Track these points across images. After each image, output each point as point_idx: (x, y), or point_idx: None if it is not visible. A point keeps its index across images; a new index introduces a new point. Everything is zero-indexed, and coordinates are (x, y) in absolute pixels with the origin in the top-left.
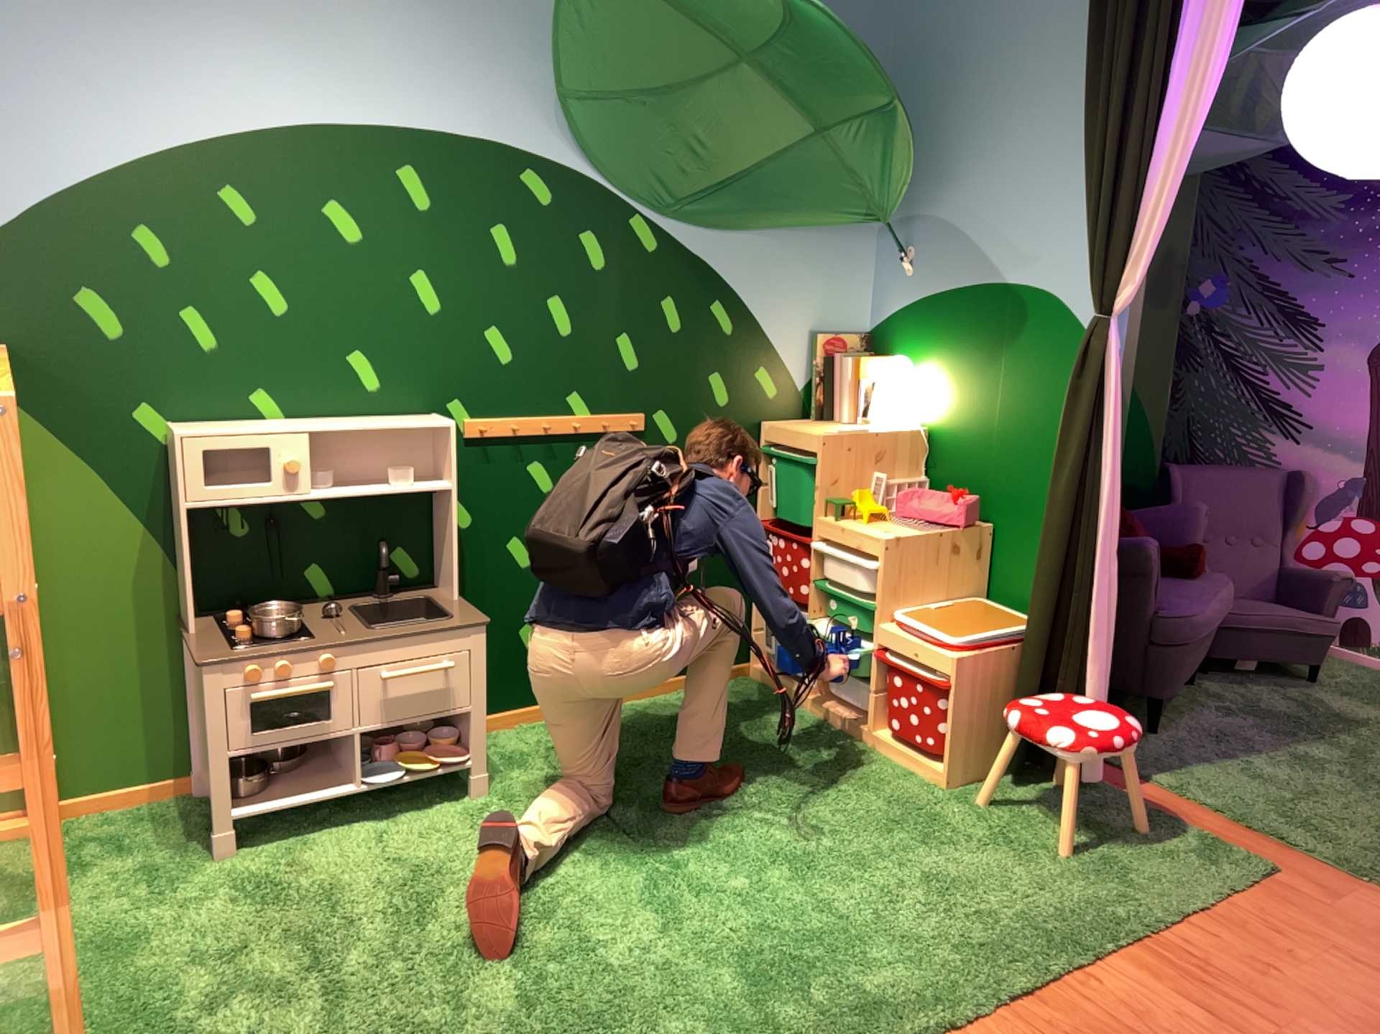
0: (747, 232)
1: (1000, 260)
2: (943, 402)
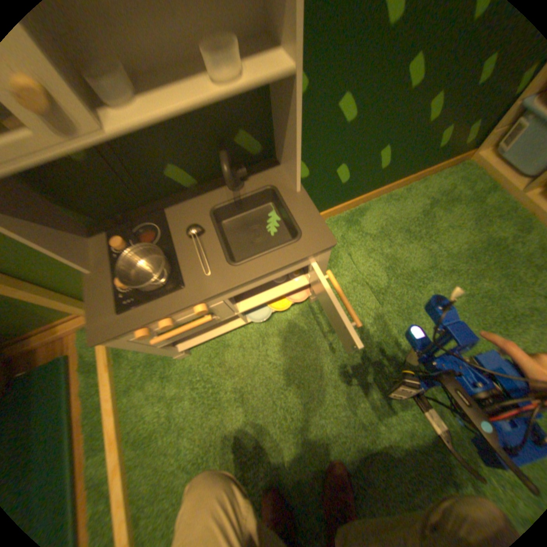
0: None
1: None
2: None
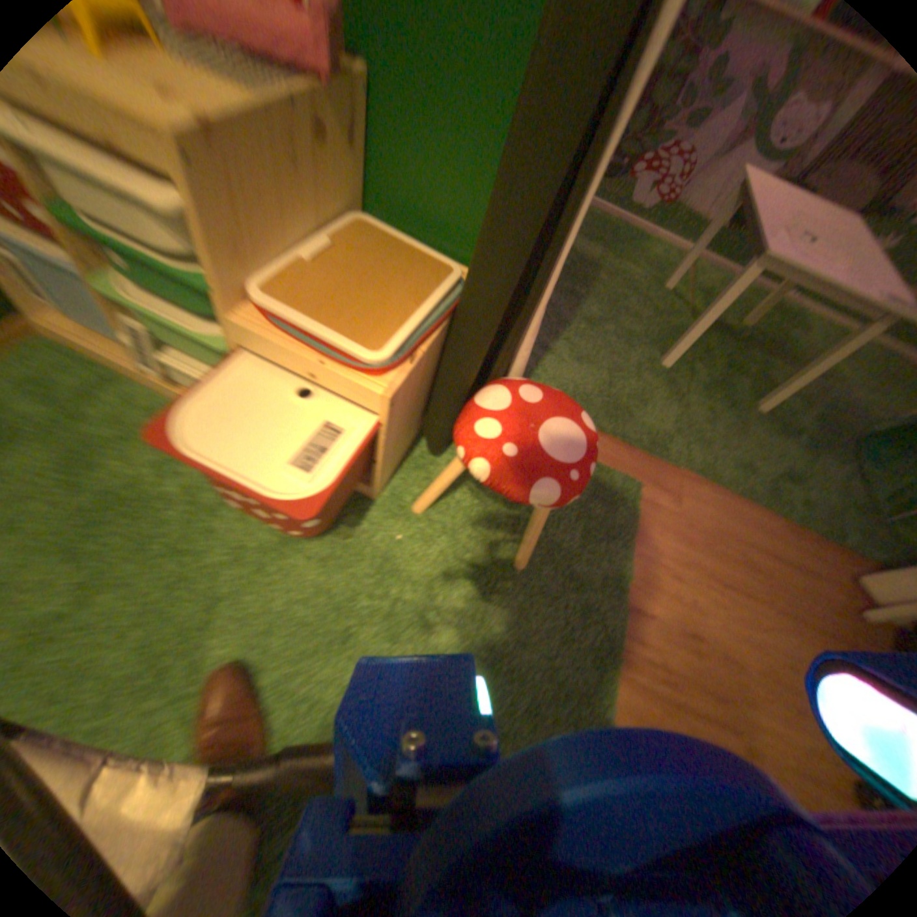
0: None
1: None
2: None
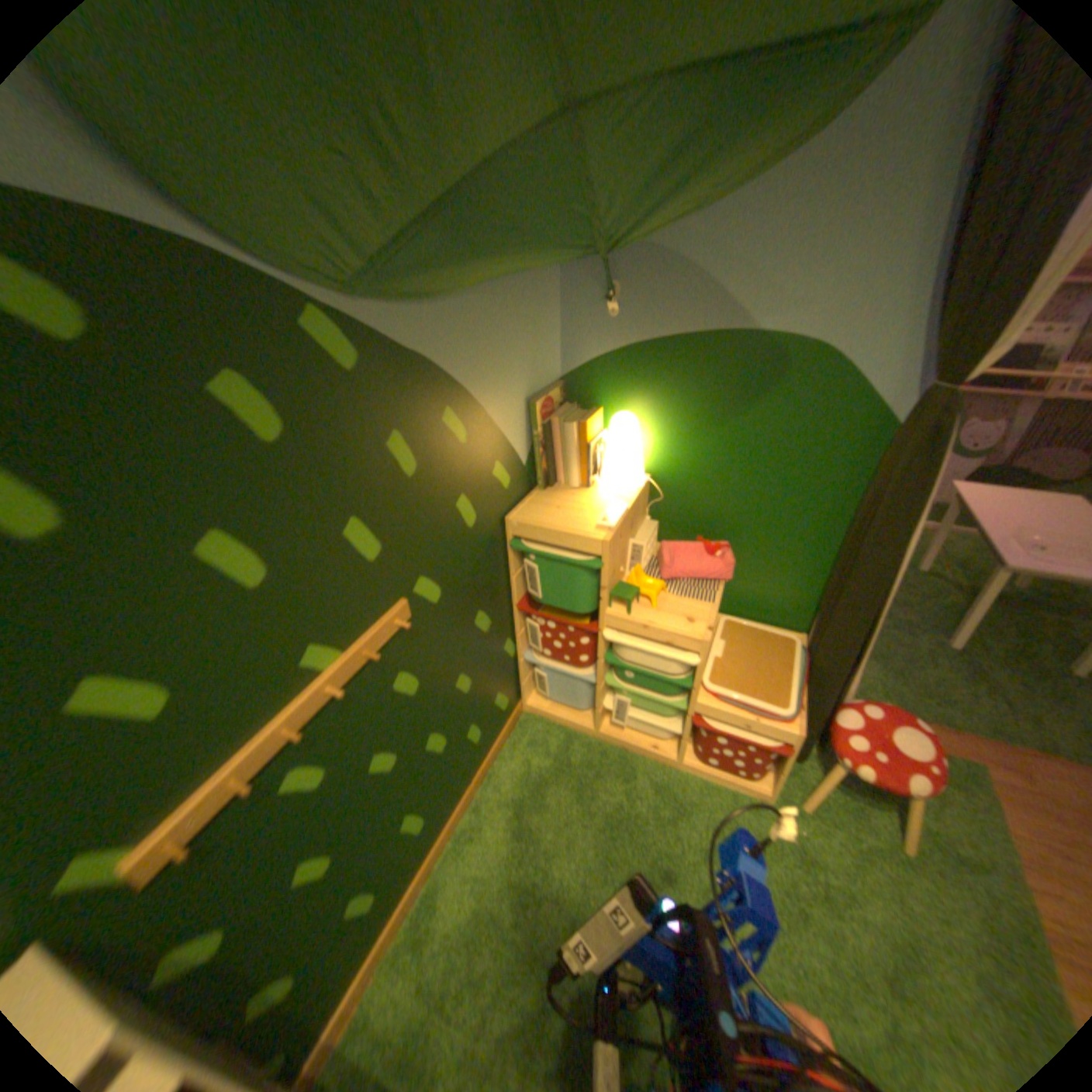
0: (468, 288)
1: (767, 295)
2: (676, 450)
